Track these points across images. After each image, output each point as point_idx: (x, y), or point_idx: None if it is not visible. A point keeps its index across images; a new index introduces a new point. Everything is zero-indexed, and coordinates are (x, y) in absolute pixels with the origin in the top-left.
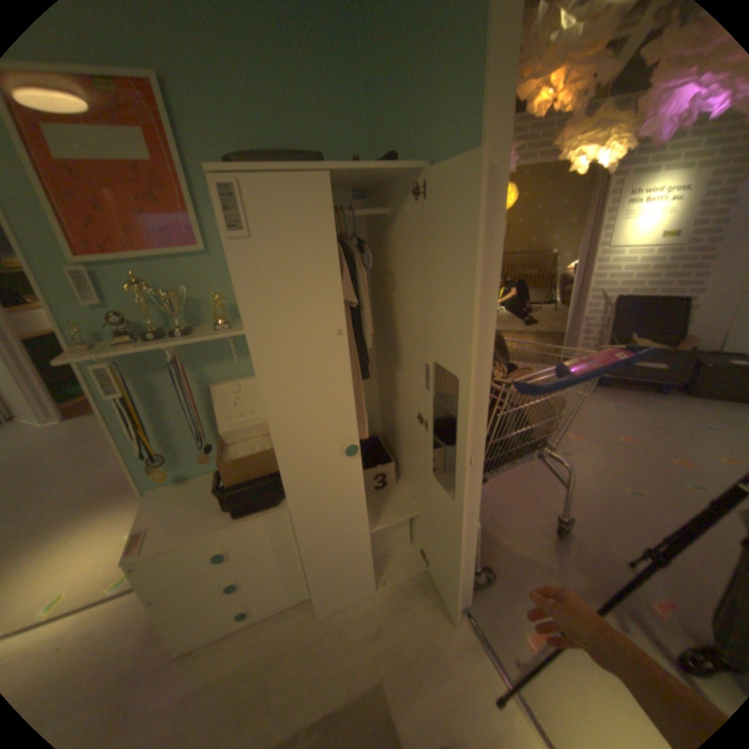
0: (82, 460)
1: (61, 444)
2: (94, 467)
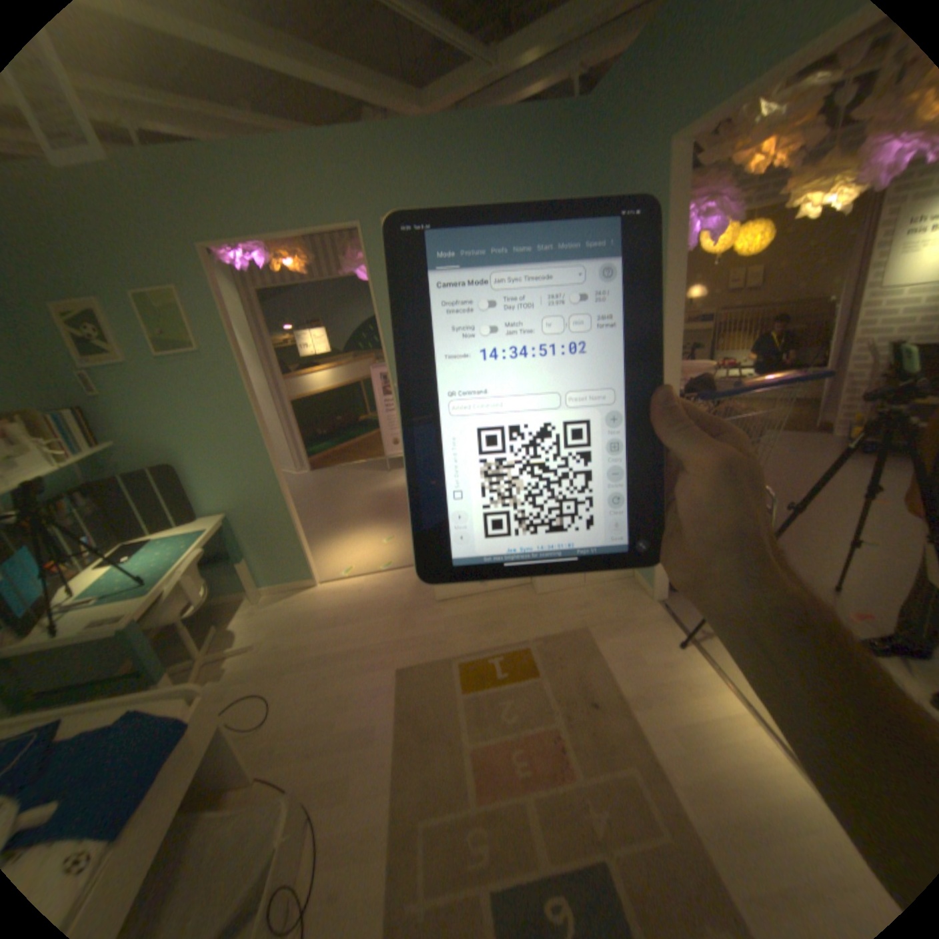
0: (336, 496)
1: (316, 486)
2: (346, 501)
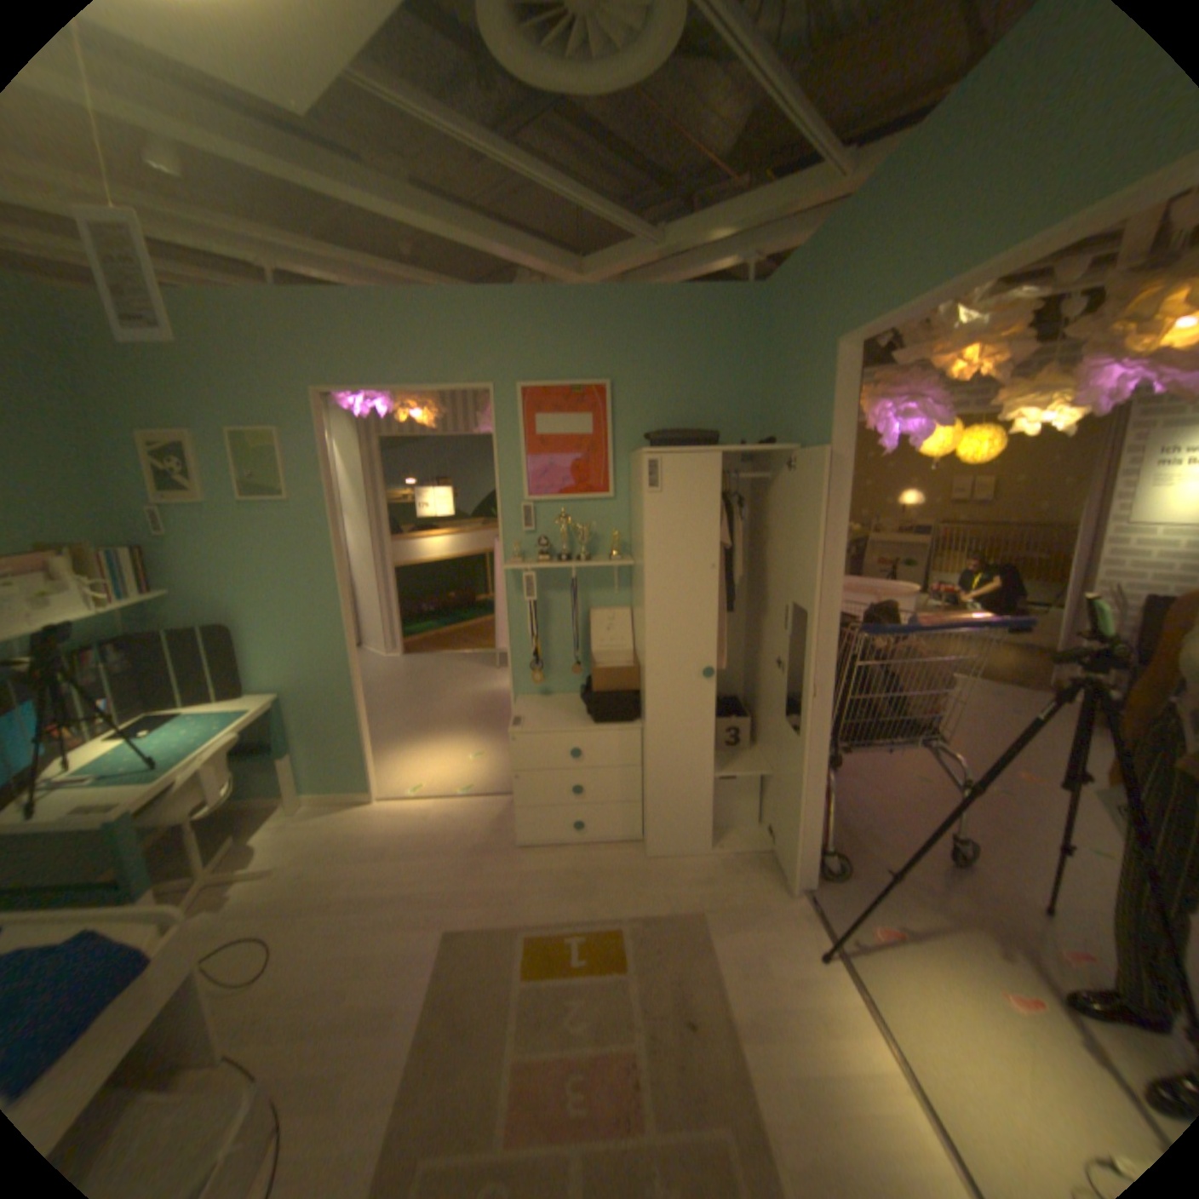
0: (426, 691)
1: (406, 674)
2: (437, 699)
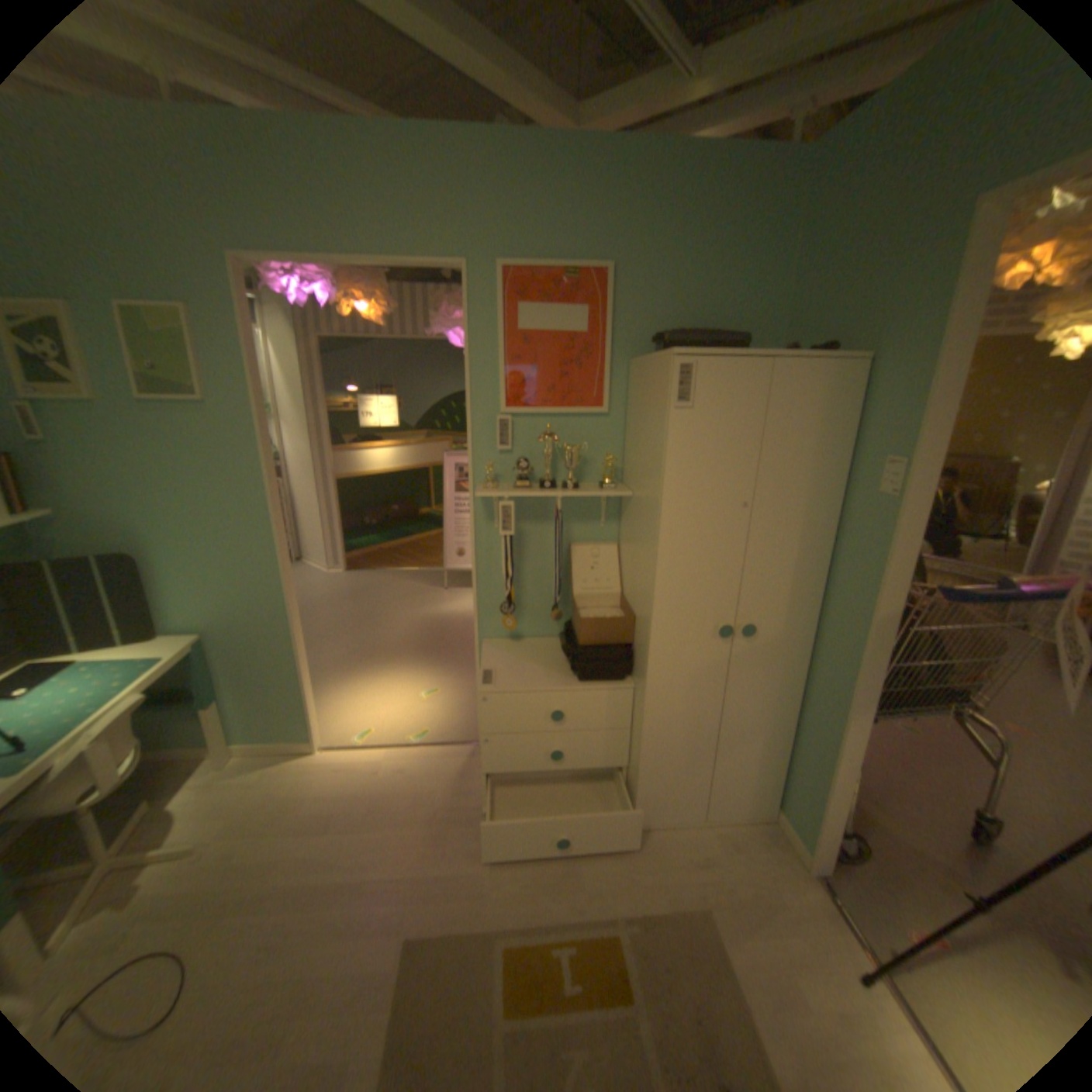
0: (370, 613)
1: (348, 594)
2: (383, 623)
